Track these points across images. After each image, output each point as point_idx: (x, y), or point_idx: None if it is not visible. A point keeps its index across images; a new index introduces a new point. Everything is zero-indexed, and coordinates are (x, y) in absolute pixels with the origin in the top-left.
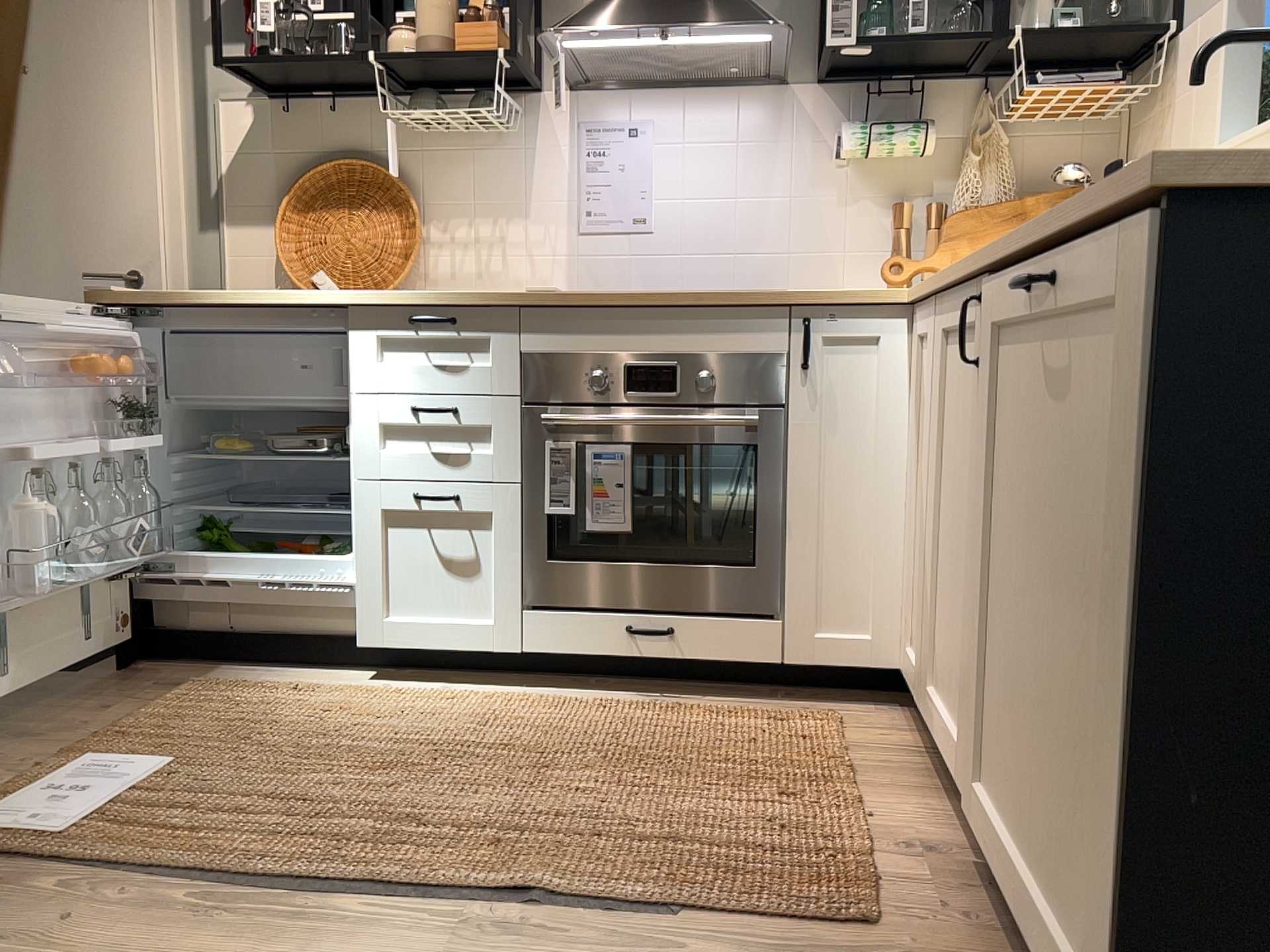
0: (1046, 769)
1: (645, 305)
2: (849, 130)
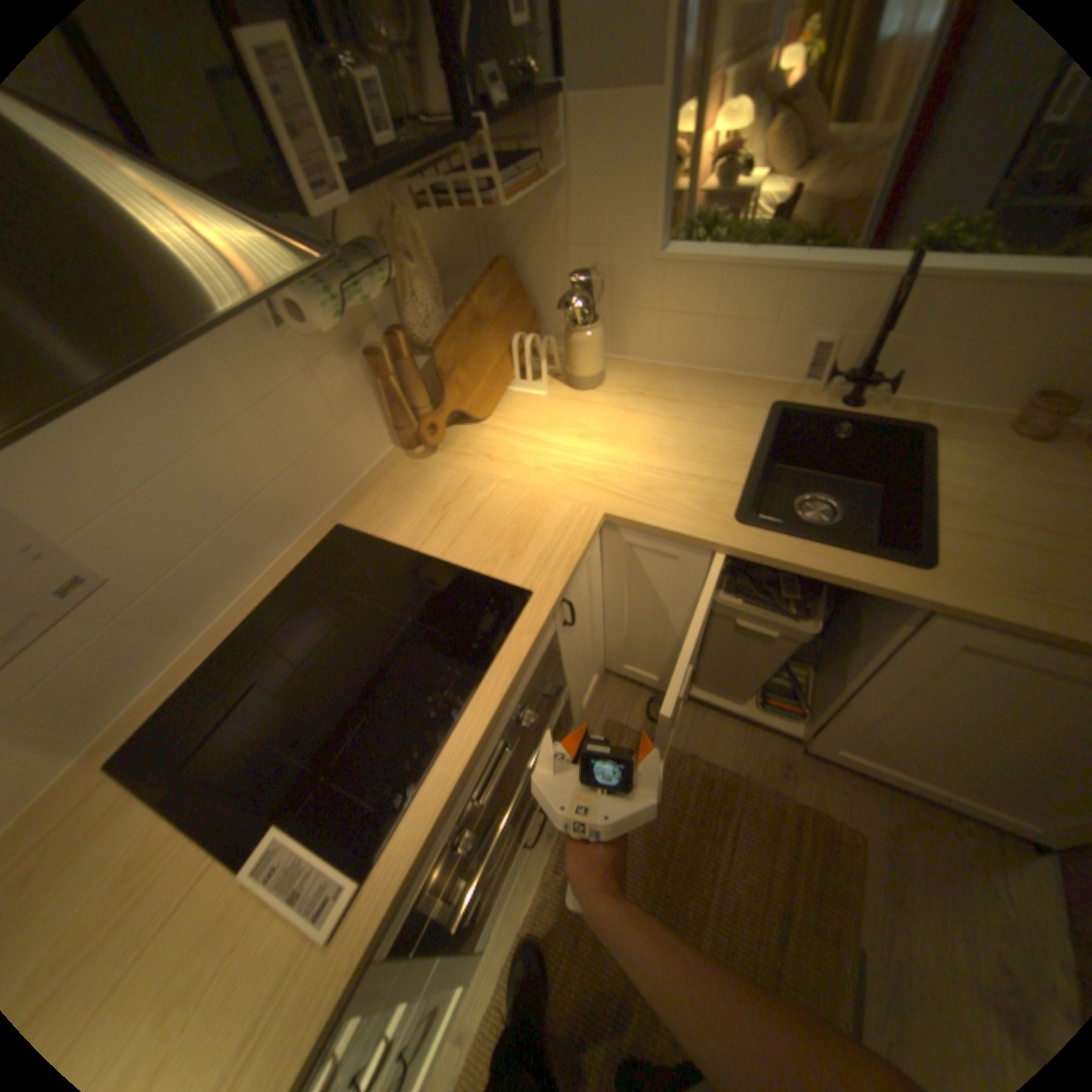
0: (955, 772)
1: (470, 755)
2: (312, 294)
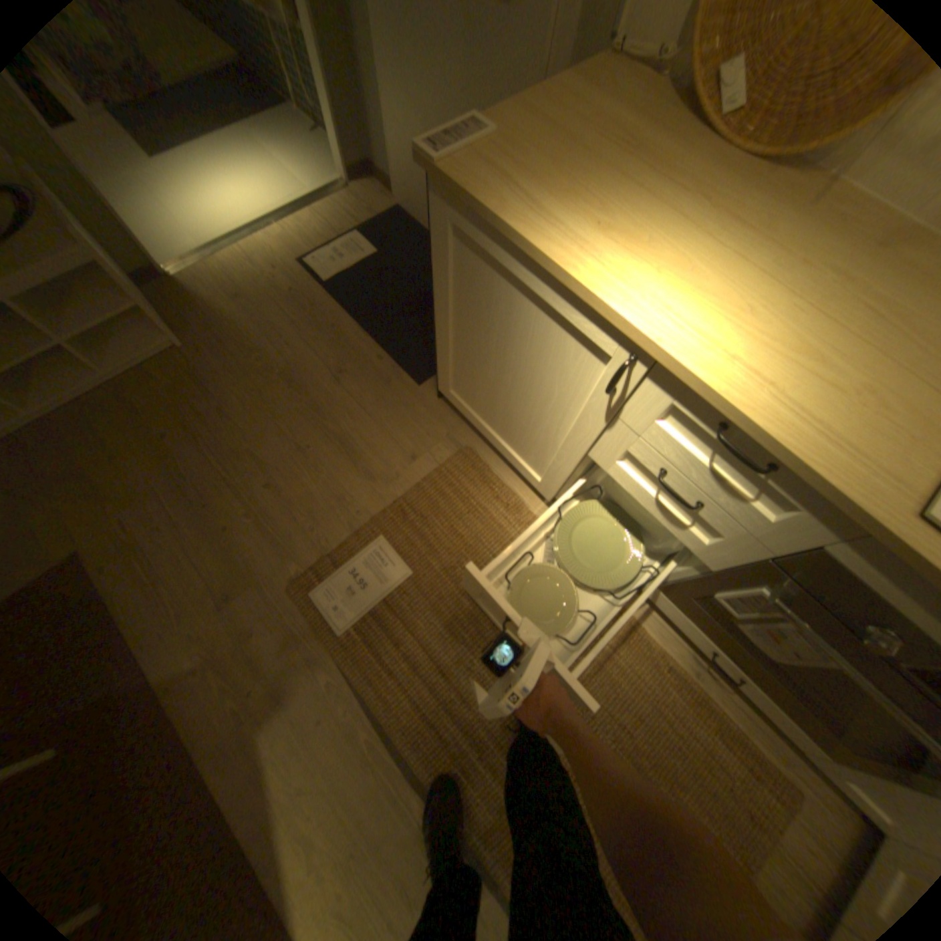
0: None
1: None
2: None
